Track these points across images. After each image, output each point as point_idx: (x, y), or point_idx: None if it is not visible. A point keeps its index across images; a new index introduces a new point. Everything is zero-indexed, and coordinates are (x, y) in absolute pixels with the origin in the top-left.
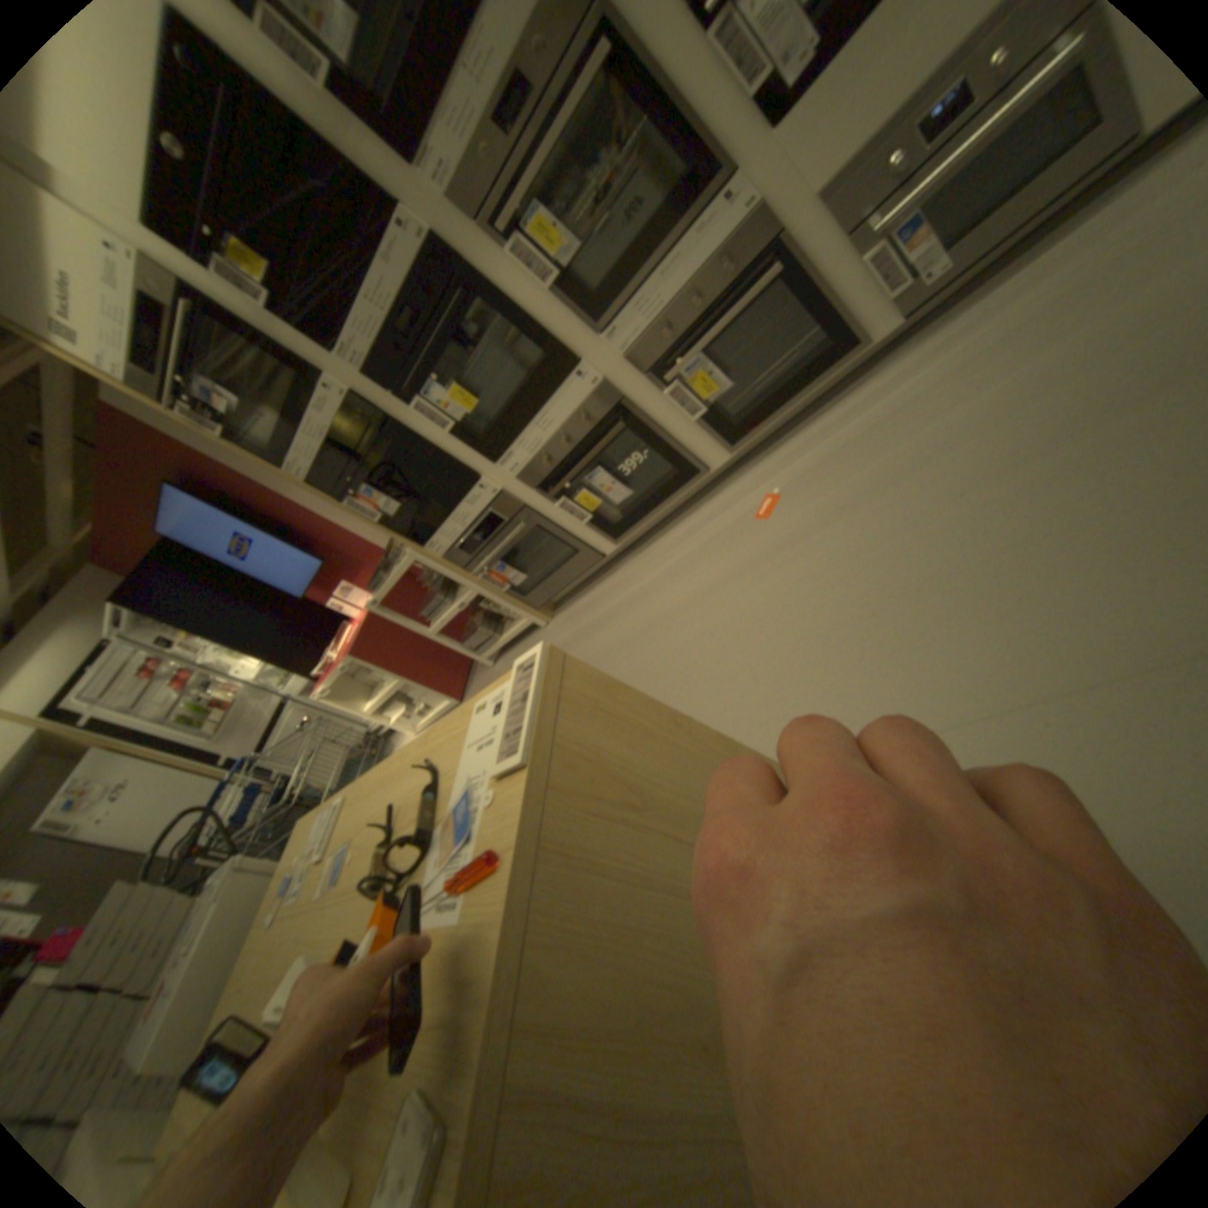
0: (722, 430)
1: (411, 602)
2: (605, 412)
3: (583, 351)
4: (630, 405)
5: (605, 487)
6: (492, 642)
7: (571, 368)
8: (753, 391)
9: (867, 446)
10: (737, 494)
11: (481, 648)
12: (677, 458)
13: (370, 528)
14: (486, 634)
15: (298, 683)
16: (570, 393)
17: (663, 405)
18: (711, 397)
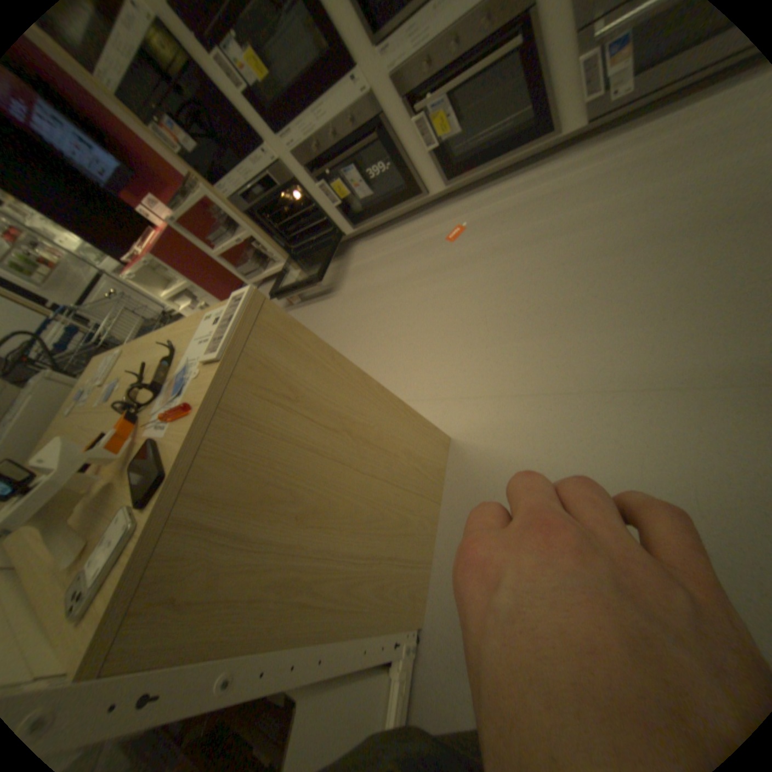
0: (444, 165)
1: (203, 225)
2: (366, 119)
3: (359, 57)
4: (385, 119)
5: (355, 181)
6: (260, 272)
7: (347, 69)
8: (474, 141)
9: (527, 210)
10: (440, 217)
11: (251, 274)
12: (411, 175)
13: (173, 154)
14: (256, 265)
15: (111, 262)
16: (342, 91)
17: (409, 128)
18: (444, 135)
